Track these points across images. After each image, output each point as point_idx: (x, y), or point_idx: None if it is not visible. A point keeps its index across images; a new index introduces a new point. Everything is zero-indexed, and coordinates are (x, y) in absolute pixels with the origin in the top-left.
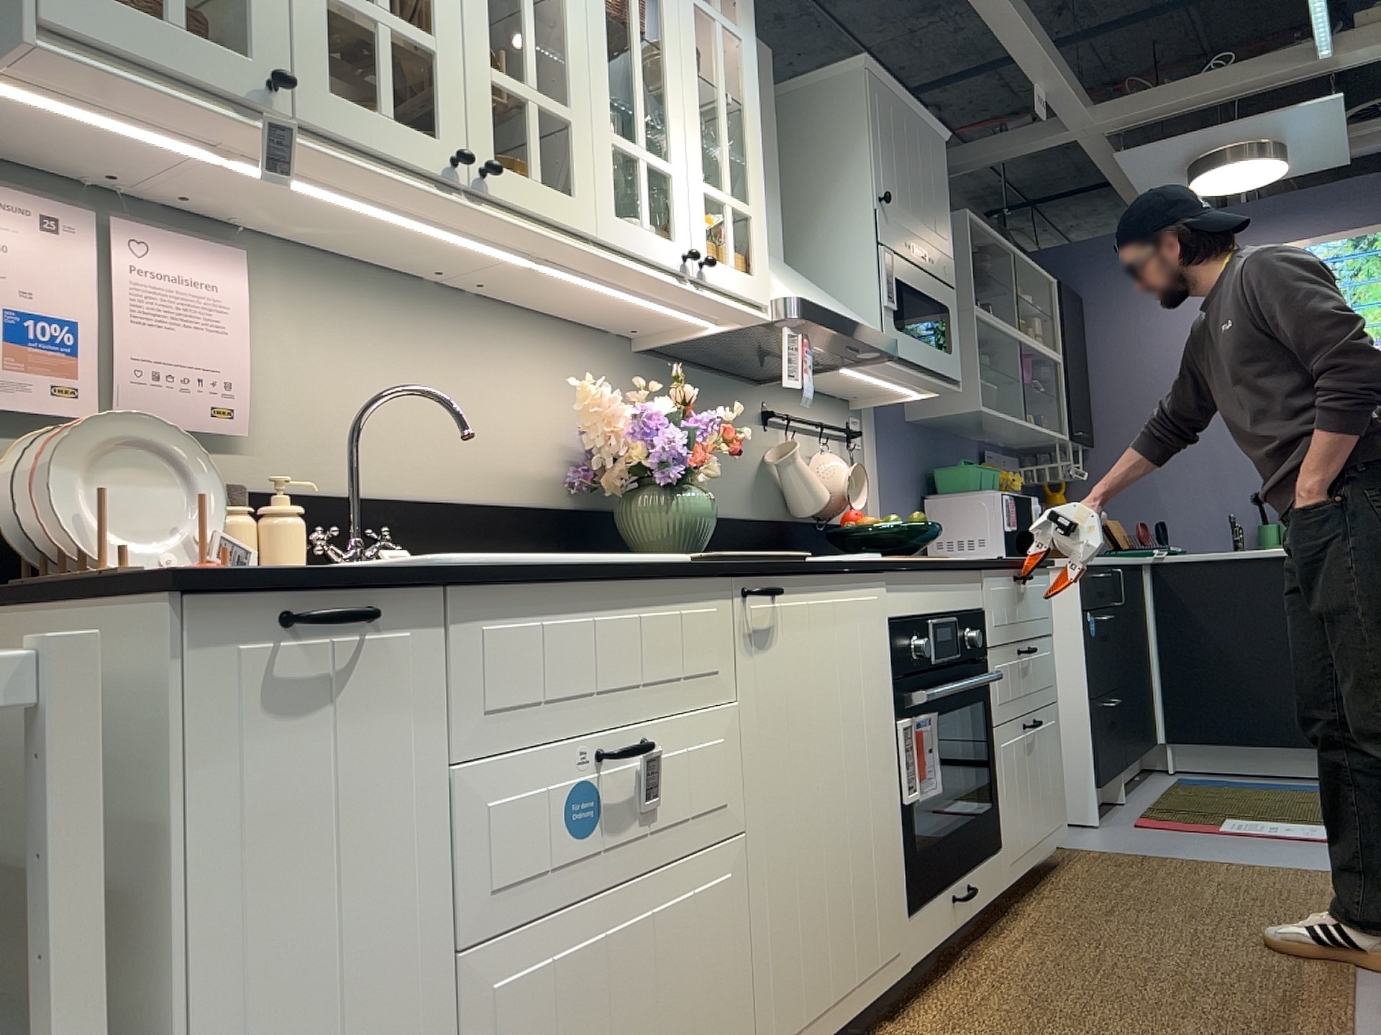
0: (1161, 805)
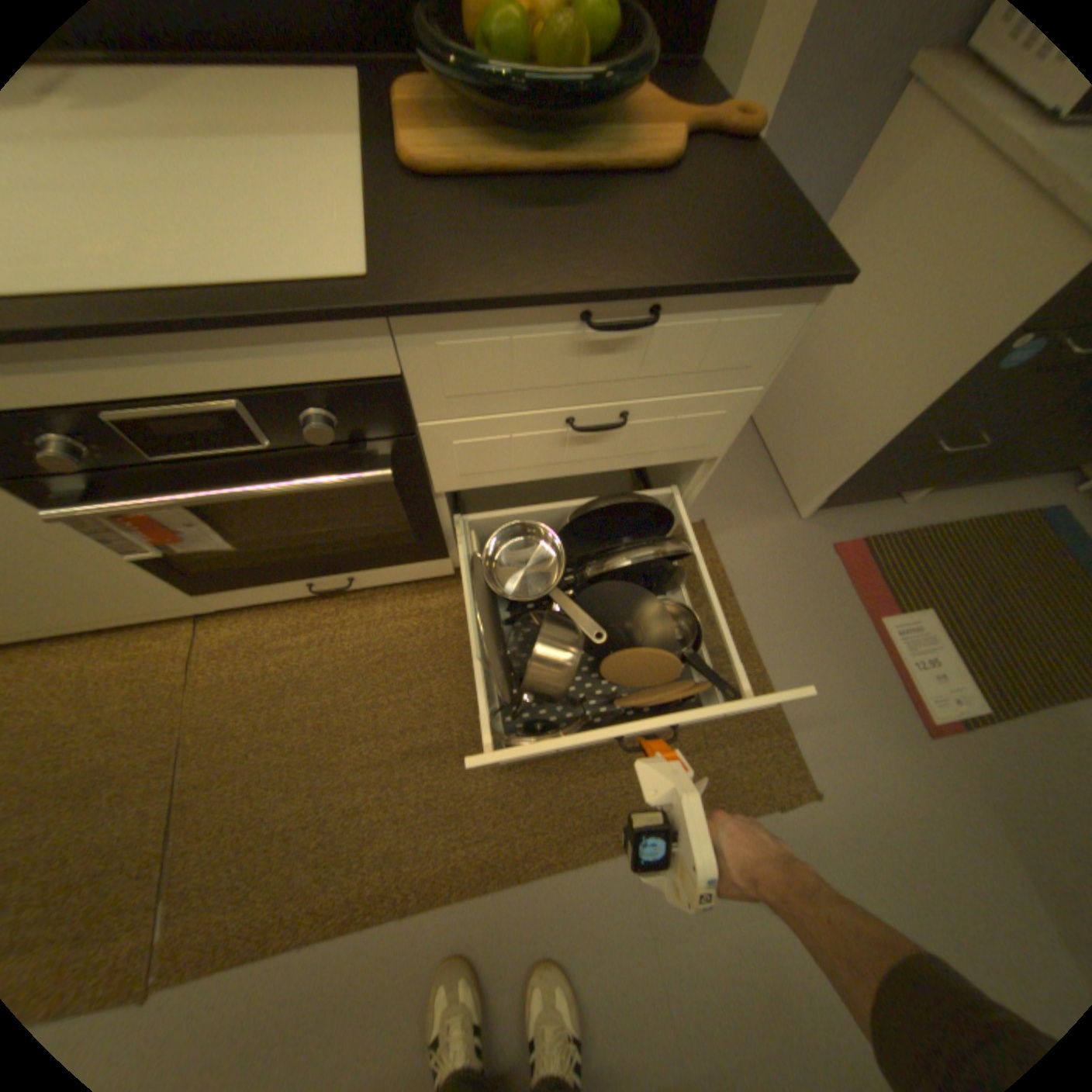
0: (926, 536)
